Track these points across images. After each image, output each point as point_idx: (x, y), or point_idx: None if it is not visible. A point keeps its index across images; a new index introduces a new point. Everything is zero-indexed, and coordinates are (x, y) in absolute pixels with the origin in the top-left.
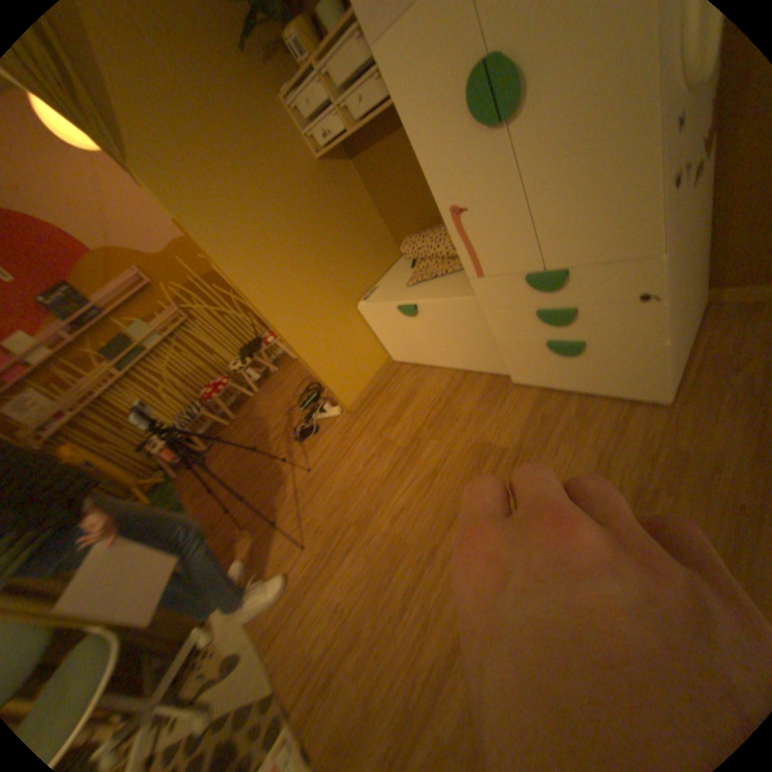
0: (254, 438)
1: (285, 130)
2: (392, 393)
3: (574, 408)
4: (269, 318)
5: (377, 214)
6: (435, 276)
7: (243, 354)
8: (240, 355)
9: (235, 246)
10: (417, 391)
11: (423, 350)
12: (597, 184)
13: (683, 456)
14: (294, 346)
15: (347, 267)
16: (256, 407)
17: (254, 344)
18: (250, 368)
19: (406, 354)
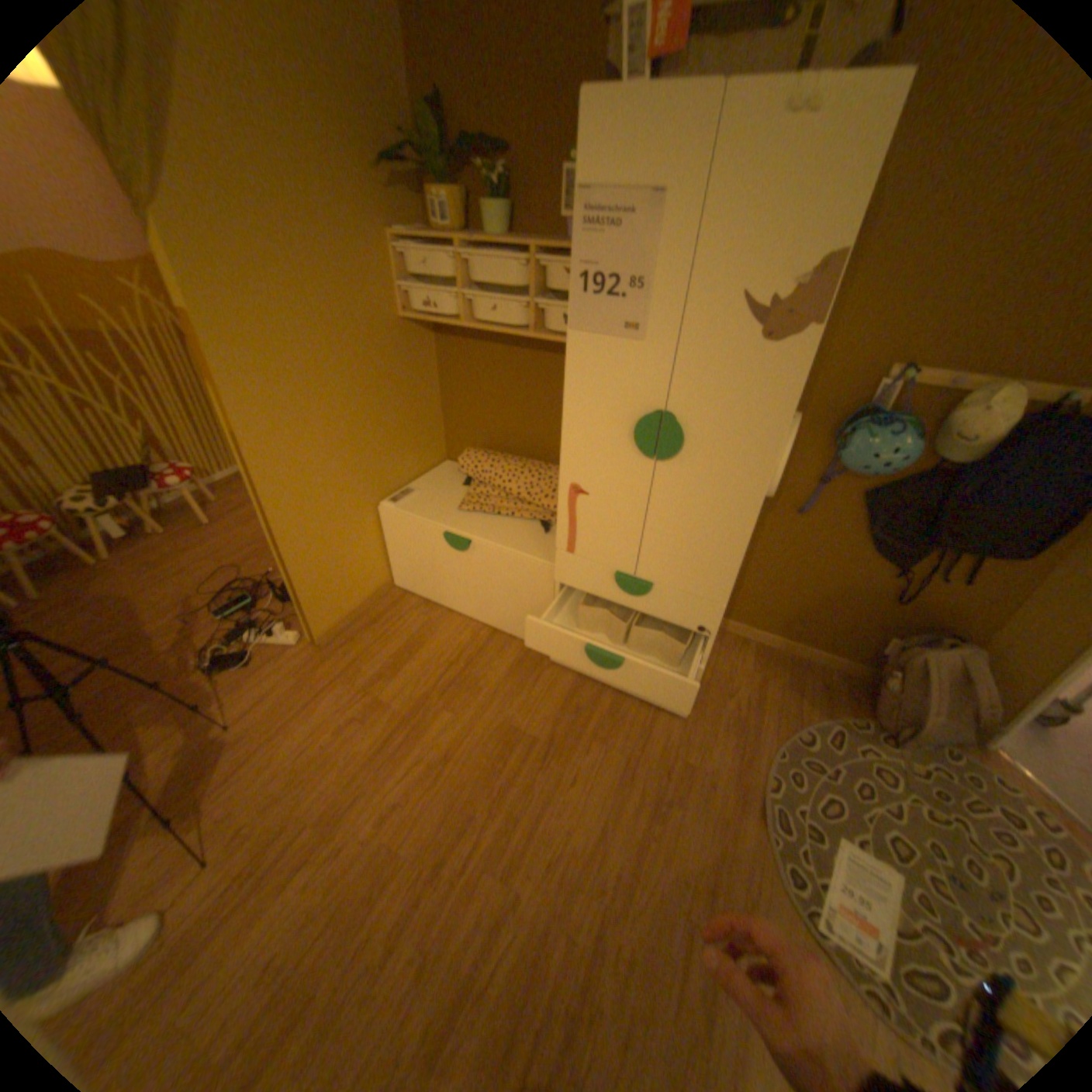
0: (92, 650)
1: (377, 272)
2: (389, 634)
3: (607, 706)
4: (260, 492)
5: (438, 406)
6: (497, 515)
7: (102, 490)
8: (93, 488)
9: (257, 381)
10: (426, 640)
11: (448, 590)
12: (700, 539)
13: (691, 773)
14: (278, 539)
15: (385, 456)
16: (102, 592)
17: (133, 480)
18: (99, 514)
19: (420, 586)
